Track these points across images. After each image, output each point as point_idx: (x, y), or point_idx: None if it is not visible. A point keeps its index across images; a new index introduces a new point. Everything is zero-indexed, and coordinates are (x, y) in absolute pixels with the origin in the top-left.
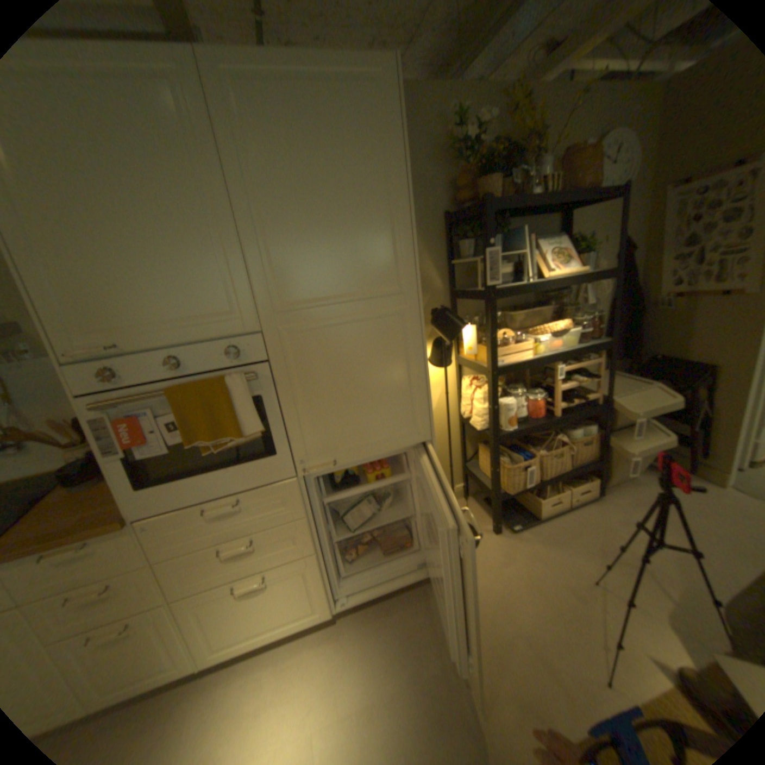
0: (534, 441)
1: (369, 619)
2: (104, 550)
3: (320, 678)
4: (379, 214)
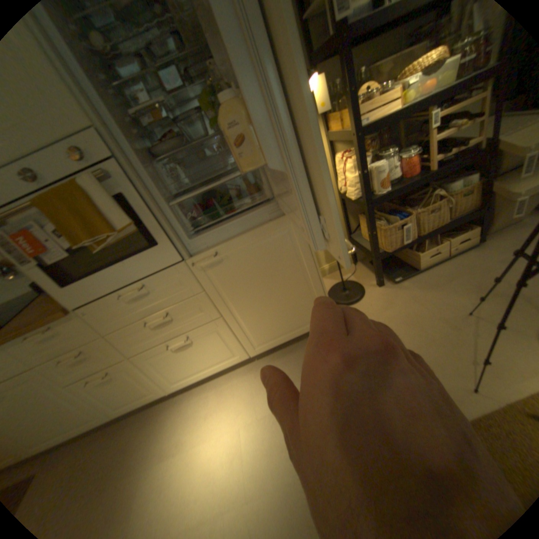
0: (413, 201)
1: (279, 355)
2: (67, 328)
3: (246, 393)
4: None
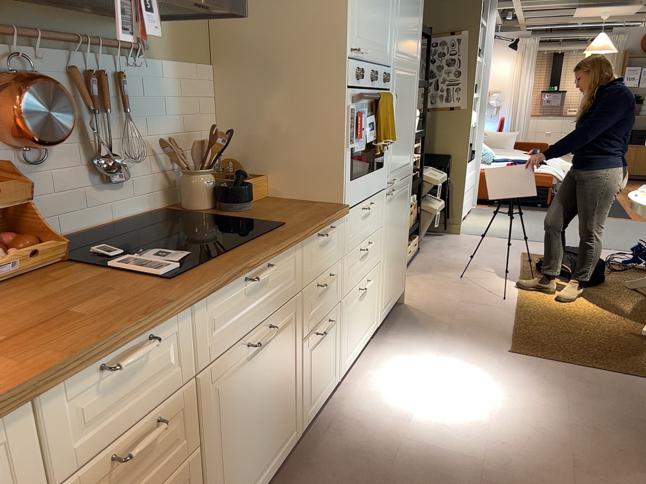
0: None
1: (385, 329)
2: (334, 234)
3: (400, 356)
4: (418, 10)
